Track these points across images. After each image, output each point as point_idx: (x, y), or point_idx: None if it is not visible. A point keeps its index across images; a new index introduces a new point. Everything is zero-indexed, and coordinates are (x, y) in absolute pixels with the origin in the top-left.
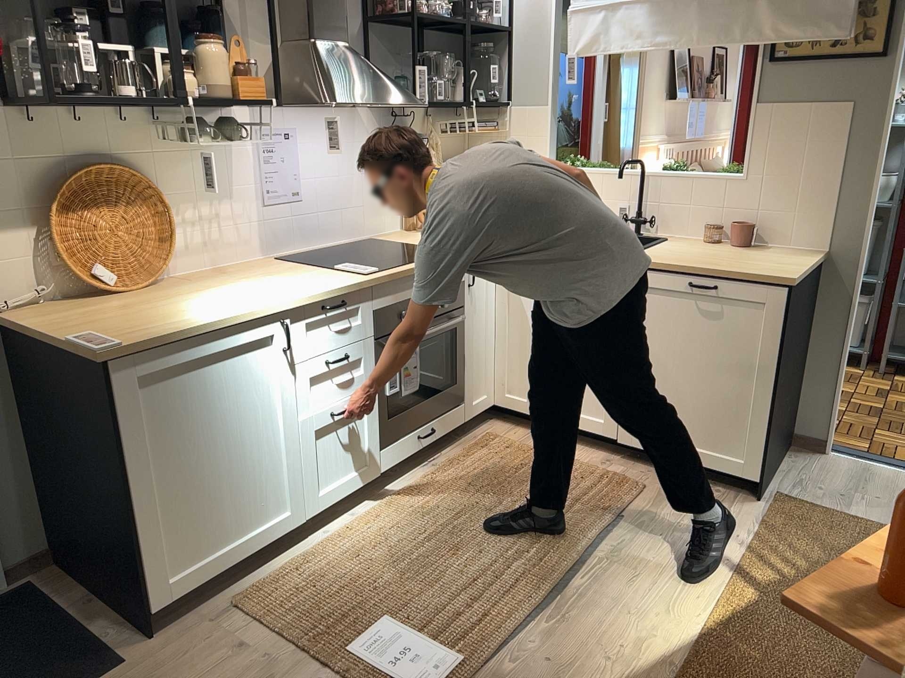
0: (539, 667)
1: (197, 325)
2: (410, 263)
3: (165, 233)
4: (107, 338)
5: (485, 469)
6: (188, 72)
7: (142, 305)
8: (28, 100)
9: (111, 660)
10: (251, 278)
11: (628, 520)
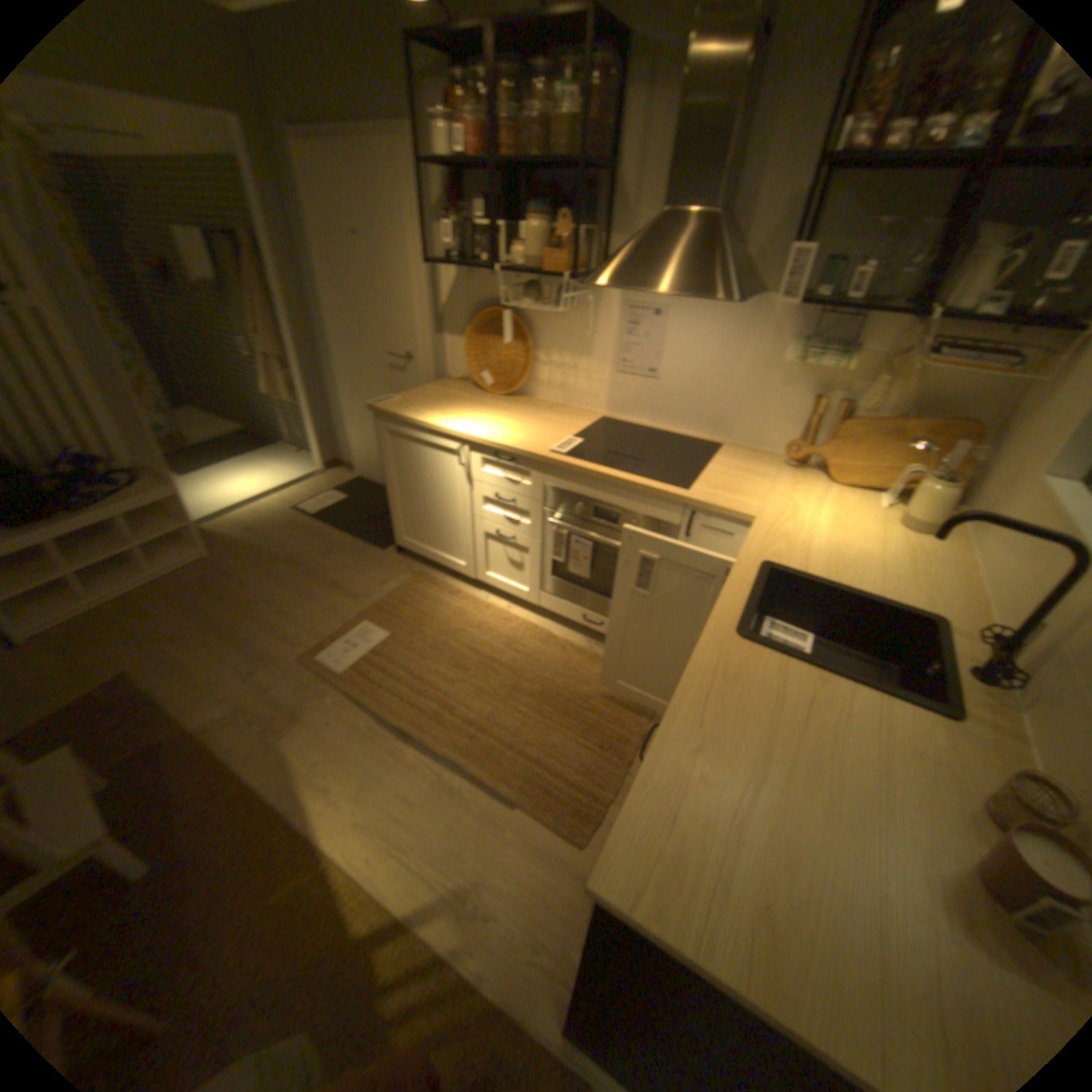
0: (321, 719)
1: (410, 417)
2: (601, 468)
3: (526, 366)
4: (382, 402)
5: (586, 683)
6: (515, 244)
7: (457, 401)
8: (467, 259)
9: (382, 546)
10: (534, 417)
11: (504, 814)
